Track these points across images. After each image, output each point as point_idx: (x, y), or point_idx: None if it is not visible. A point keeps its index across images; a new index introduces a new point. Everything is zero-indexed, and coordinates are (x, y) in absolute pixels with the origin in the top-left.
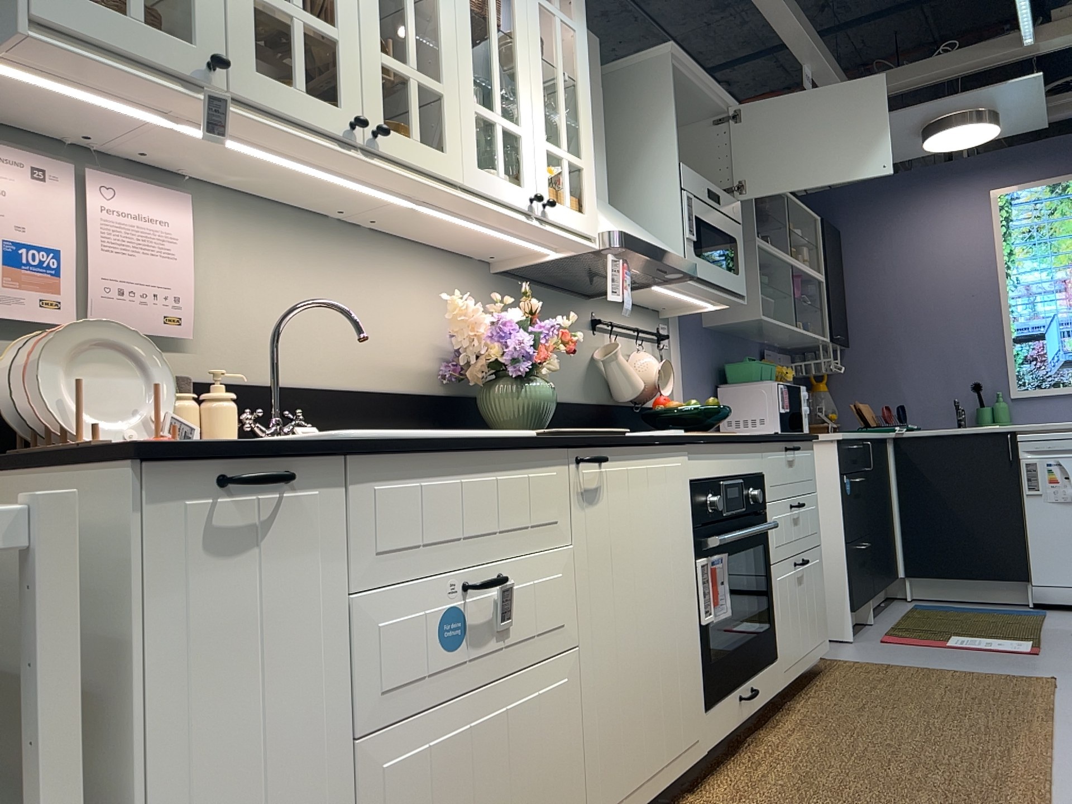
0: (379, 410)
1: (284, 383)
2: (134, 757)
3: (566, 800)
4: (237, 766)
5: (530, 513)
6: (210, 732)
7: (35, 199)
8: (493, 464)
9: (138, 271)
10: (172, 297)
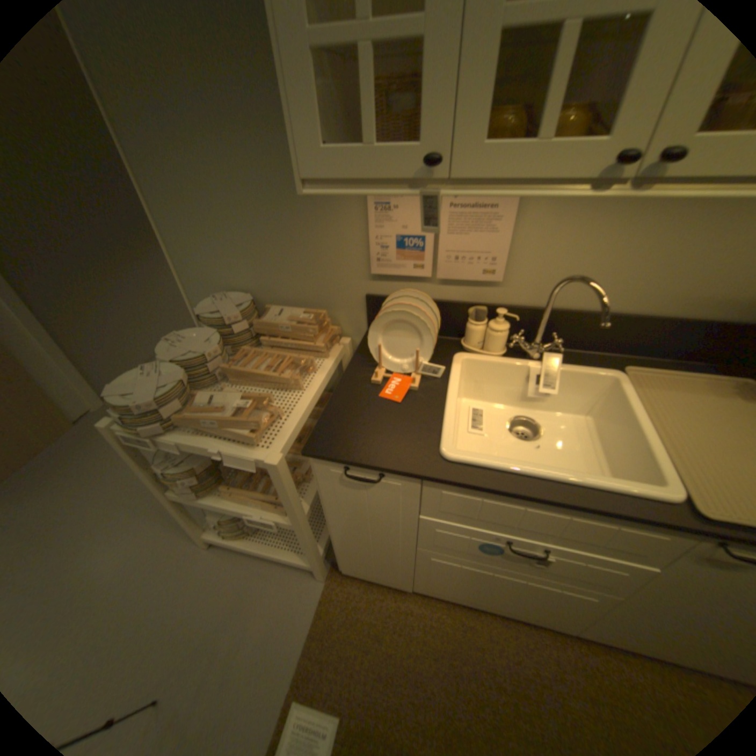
0: (667, 332)
1: (573, 308)
2: (328, 514)
3: (569, 623)
4: (364, 532)
5: (612, 545)
6: (353, 522)
7: (413, 206)
8: (577, 514)
9: (470, 243)
10: (491, 258)
